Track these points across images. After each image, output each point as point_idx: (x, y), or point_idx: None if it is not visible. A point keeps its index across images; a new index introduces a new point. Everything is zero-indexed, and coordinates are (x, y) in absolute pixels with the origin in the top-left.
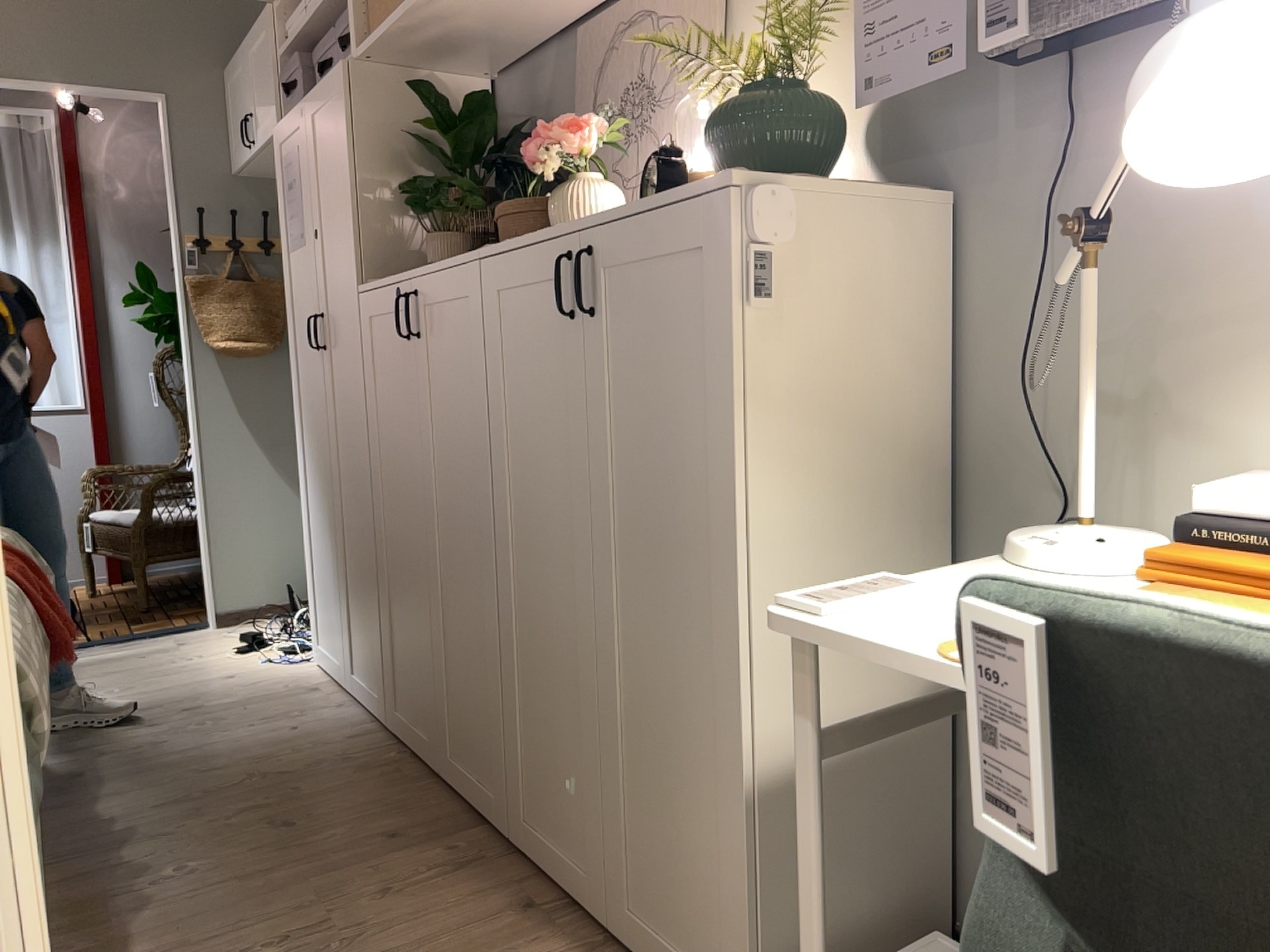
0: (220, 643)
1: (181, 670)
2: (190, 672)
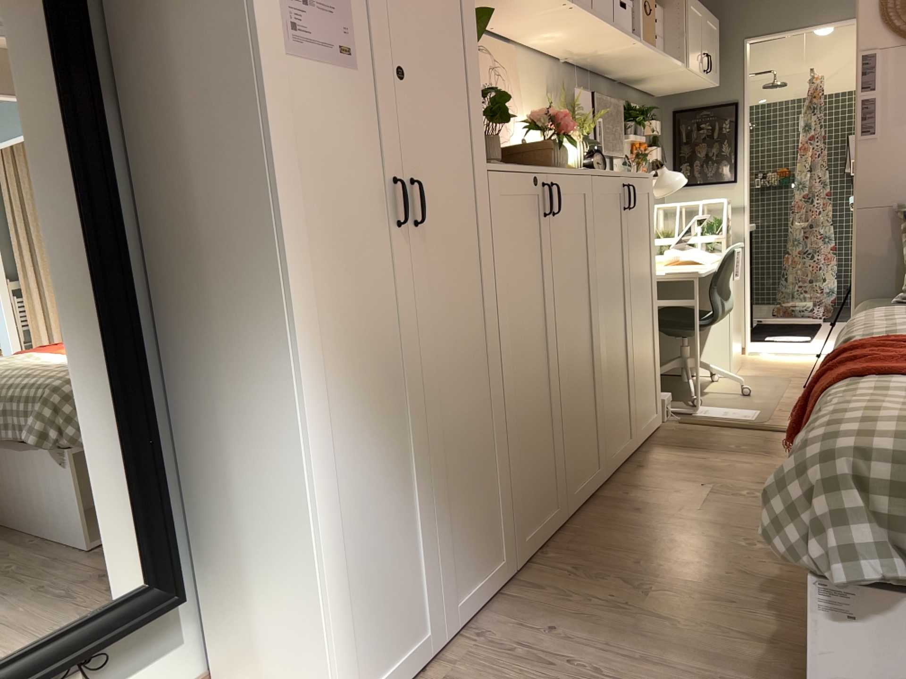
0: None
1: None
2: None
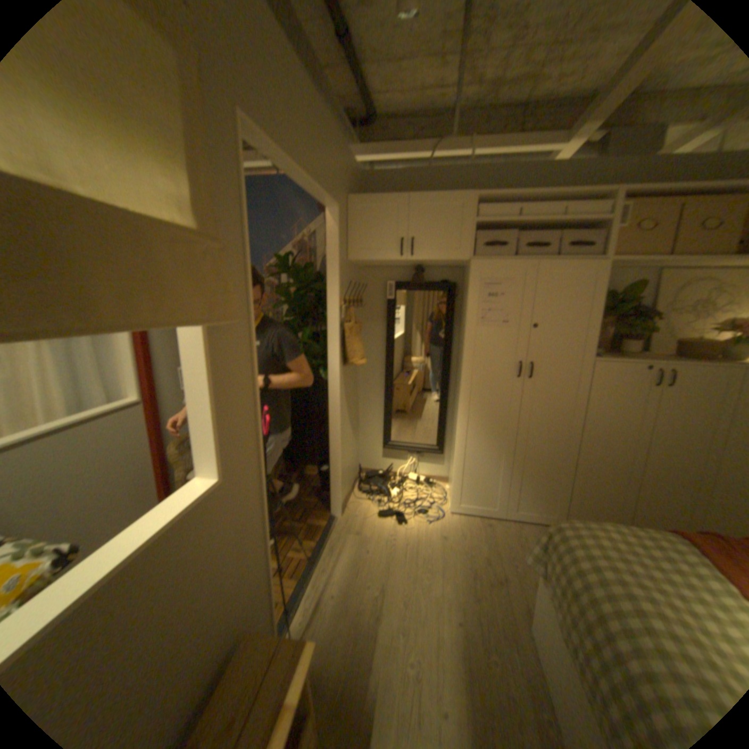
0: (375, 525)
1: (414, 549)
2: (421, 547)
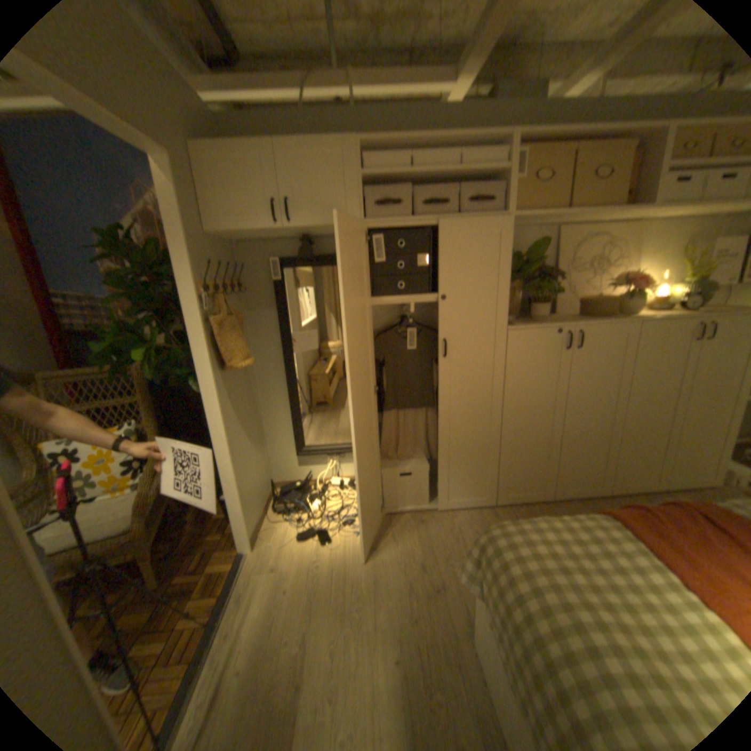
0: (294, 551)
1: (340, 572)
2: (348, 567)
